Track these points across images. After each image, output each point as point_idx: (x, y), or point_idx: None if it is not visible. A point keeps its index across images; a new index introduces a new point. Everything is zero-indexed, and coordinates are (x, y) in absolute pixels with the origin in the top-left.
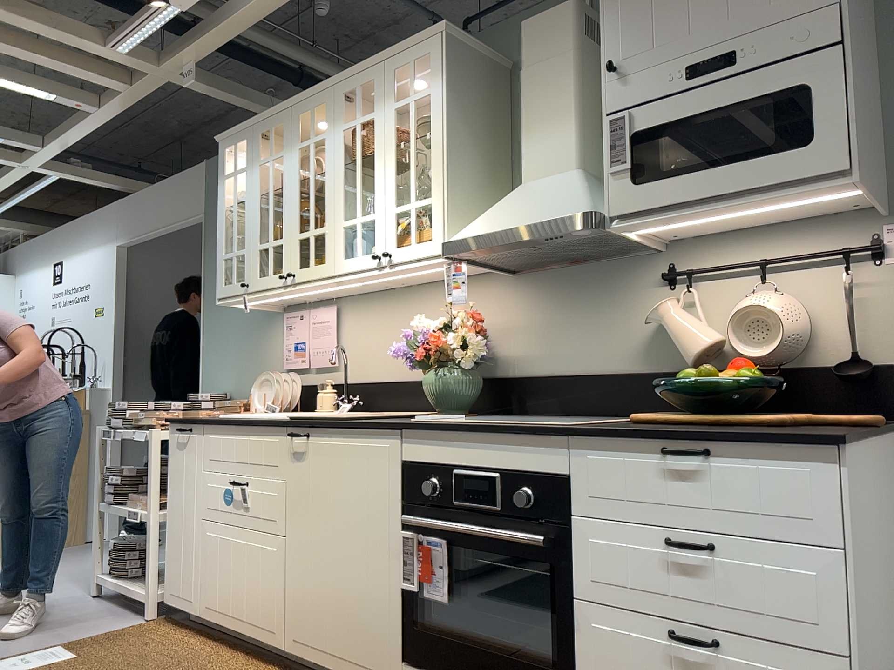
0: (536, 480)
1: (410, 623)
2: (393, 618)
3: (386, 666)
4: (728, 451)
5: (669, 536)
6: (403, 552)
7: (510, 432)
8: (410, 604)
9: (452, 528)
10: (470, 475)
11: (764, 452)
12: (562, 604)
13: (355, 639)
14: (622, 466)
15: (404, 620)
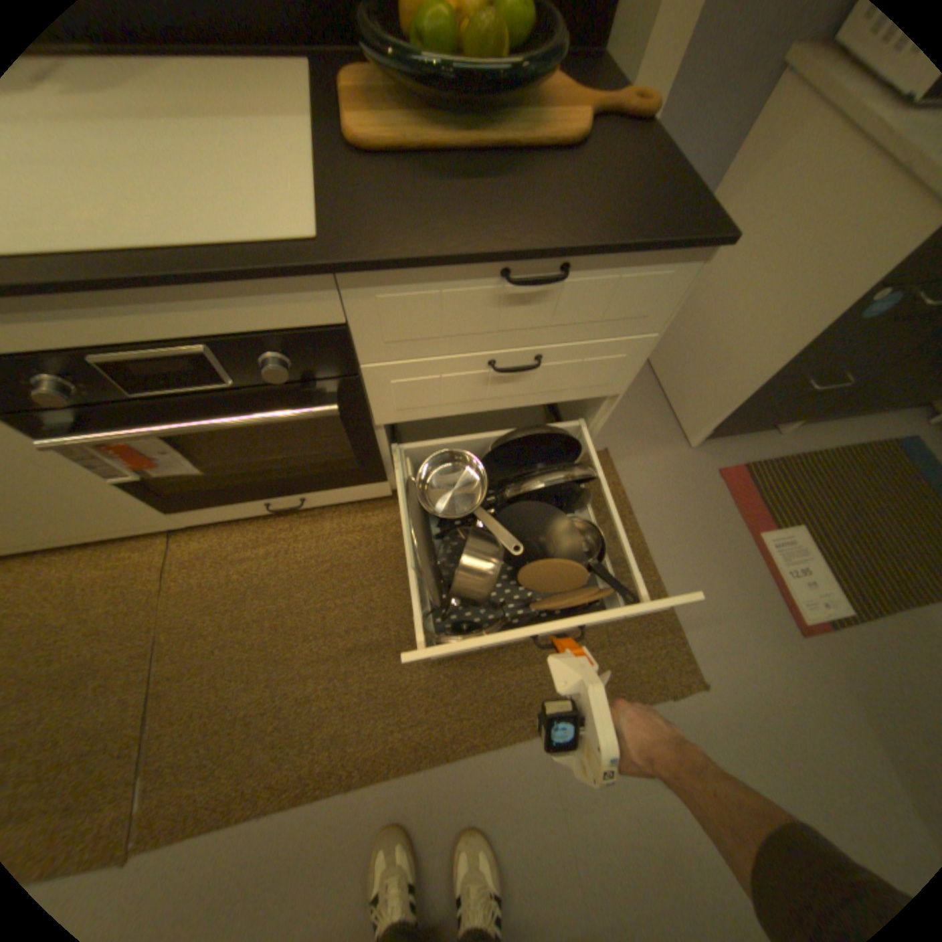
0: (282, 337)
1: (149, 494)
2: (116, 500)
3: (142, 523)
4: (591, 262)
5: (490, 358)
6: (64, 455)
7: (191, 282)
8: (135, 485)
9: (163, 434)
10: (135, 358)
11: (633, 258)
12: (358, 430)
13: (68, 526)
14: (434, 300)
15: (134, 494)
